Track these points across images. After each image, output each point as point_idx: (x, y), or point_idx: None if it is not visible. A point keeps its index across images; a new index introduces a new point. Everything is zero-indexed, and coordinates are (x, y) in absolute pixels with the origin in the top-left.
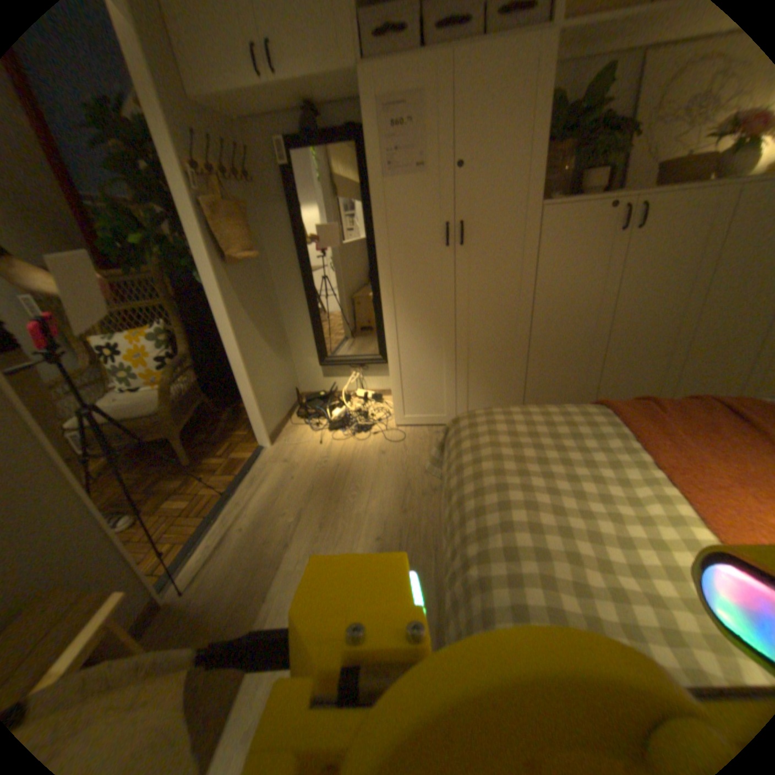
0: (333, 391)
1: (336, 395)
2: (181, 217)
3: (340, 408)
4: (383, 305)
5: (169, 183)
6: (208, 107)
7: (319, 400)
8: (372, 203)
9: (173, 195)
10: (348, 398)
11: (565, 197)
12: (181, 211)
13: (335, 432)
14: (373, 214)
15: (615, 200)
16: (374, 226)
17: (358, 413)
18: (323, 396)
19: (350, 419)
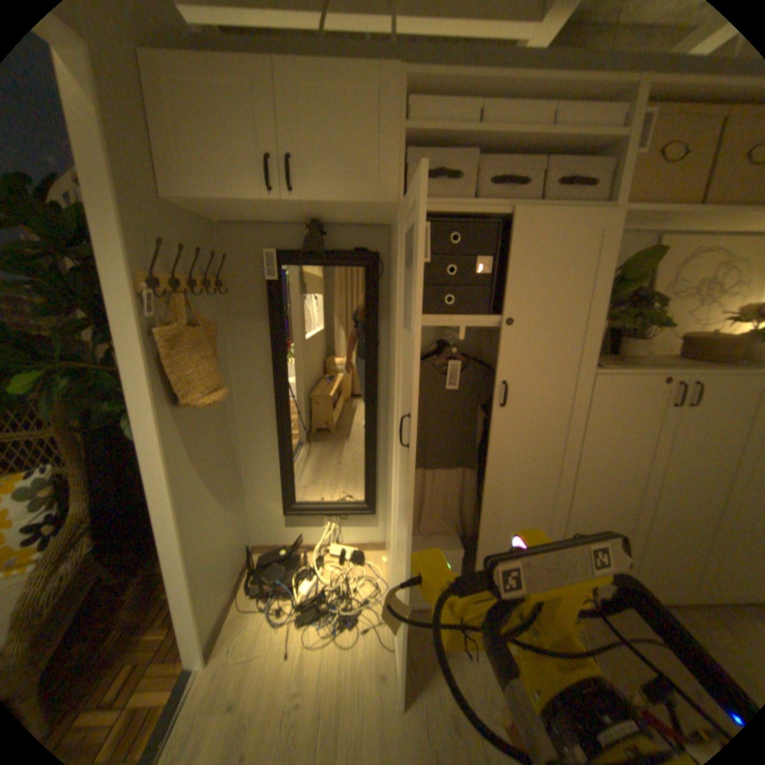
0: (297, 548)
1: (301, 552)
2: (120, 356)
3: (312, 587)
4: (395, 470)
5: (110, 310)
6: (186, 213)
7: (280, 570)
8: (398, 354)
9: (113, 326)
10: (321, 562)
11: (616, 368)
12: (122, 349)
13: (307, 634)
14: (397, 366)
15: (668, 378)
16: (397, 378)
17: (339, 596)
18: (282, 553)
19: (325, 603)
